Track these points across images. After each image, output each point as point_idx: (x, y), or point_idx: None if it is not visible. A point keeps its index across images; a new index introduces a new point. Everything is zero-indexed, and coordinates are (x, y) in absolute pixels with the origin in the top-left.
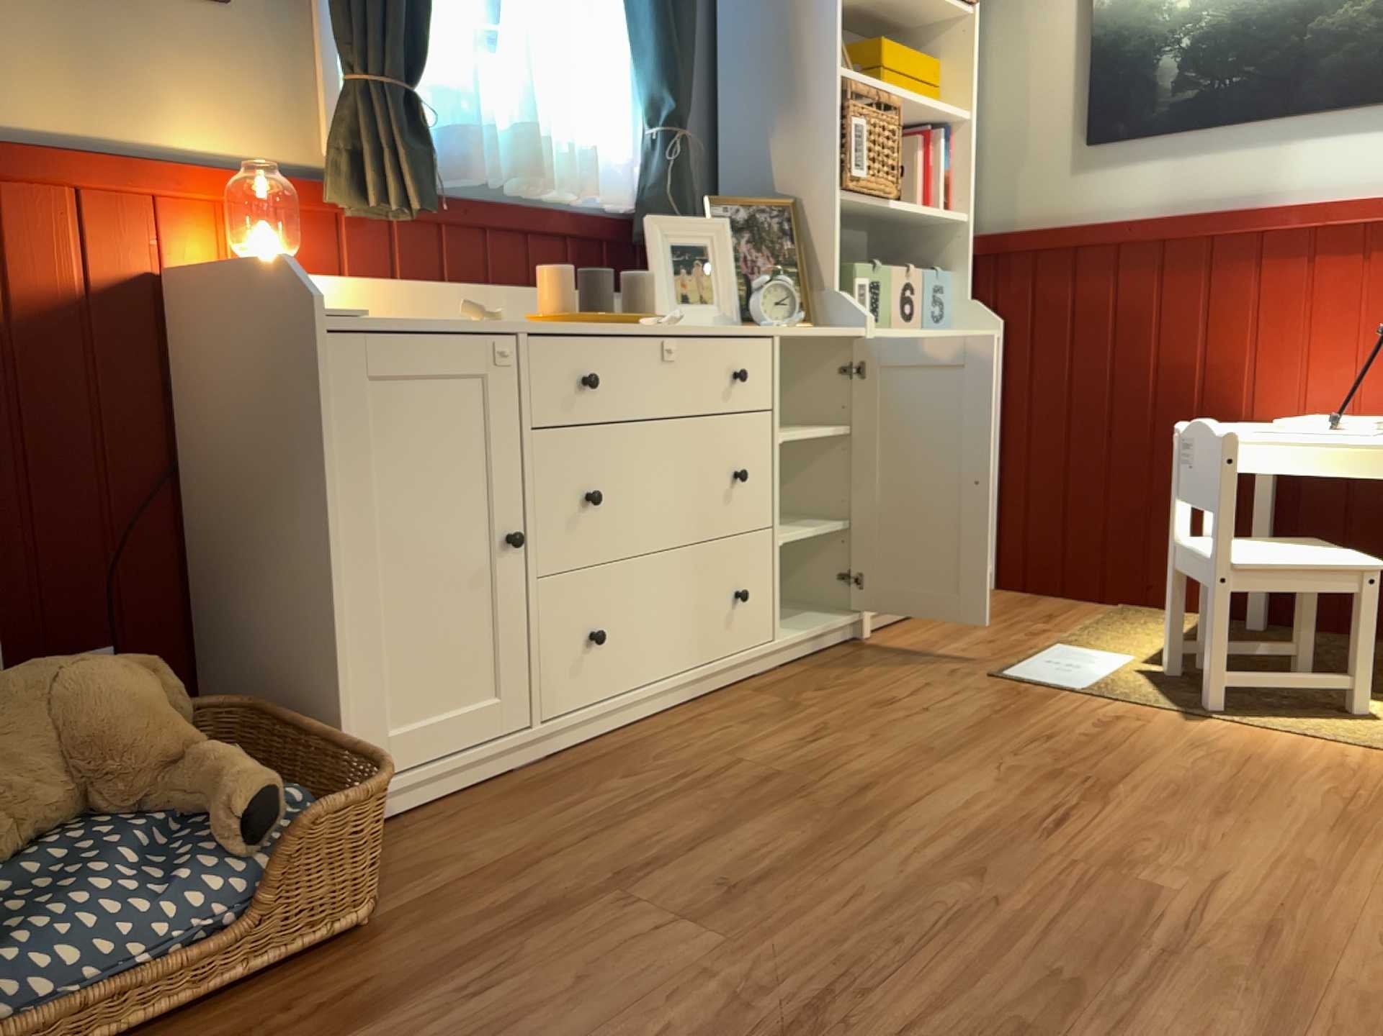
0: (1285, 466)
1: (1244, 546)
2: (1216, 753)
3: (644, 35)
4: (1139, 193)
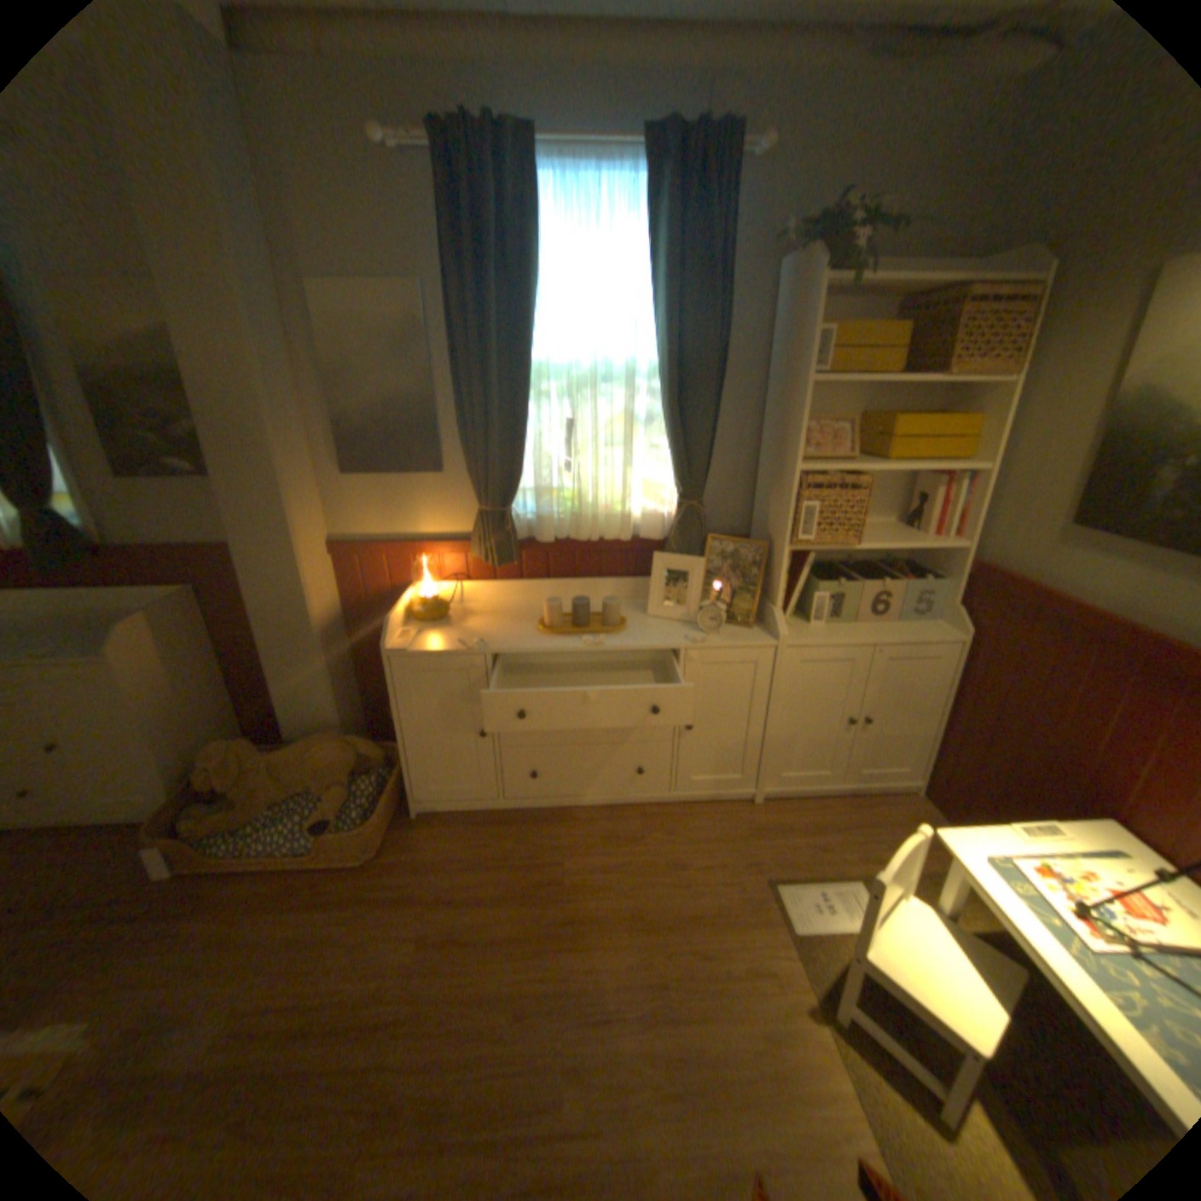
0: (1000, 916)
1: (933, 944)
2: (774, 1057)
3: (669, 448)
4: (1107, 583)
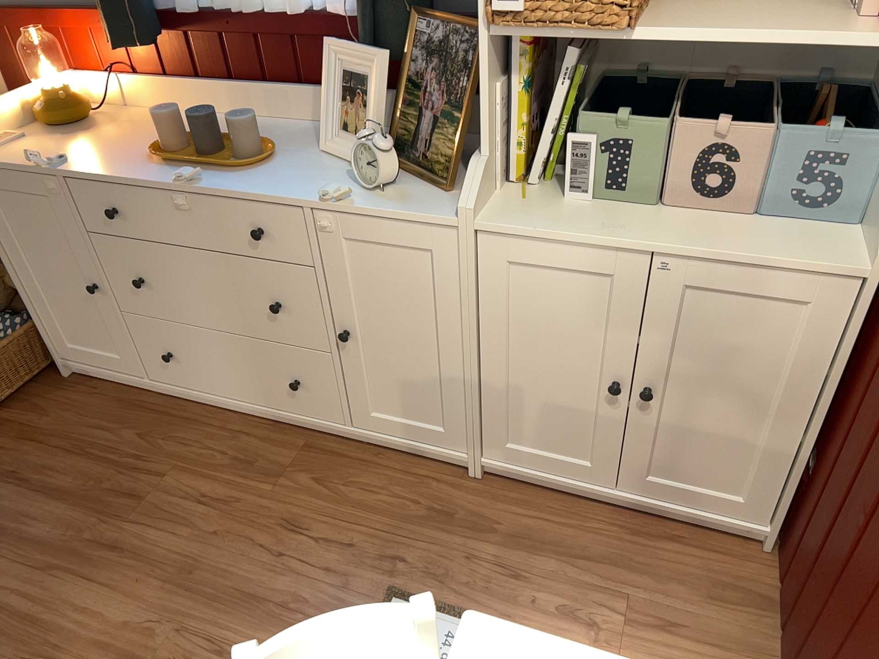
0: None
1: None
2: None
3: None
4: None
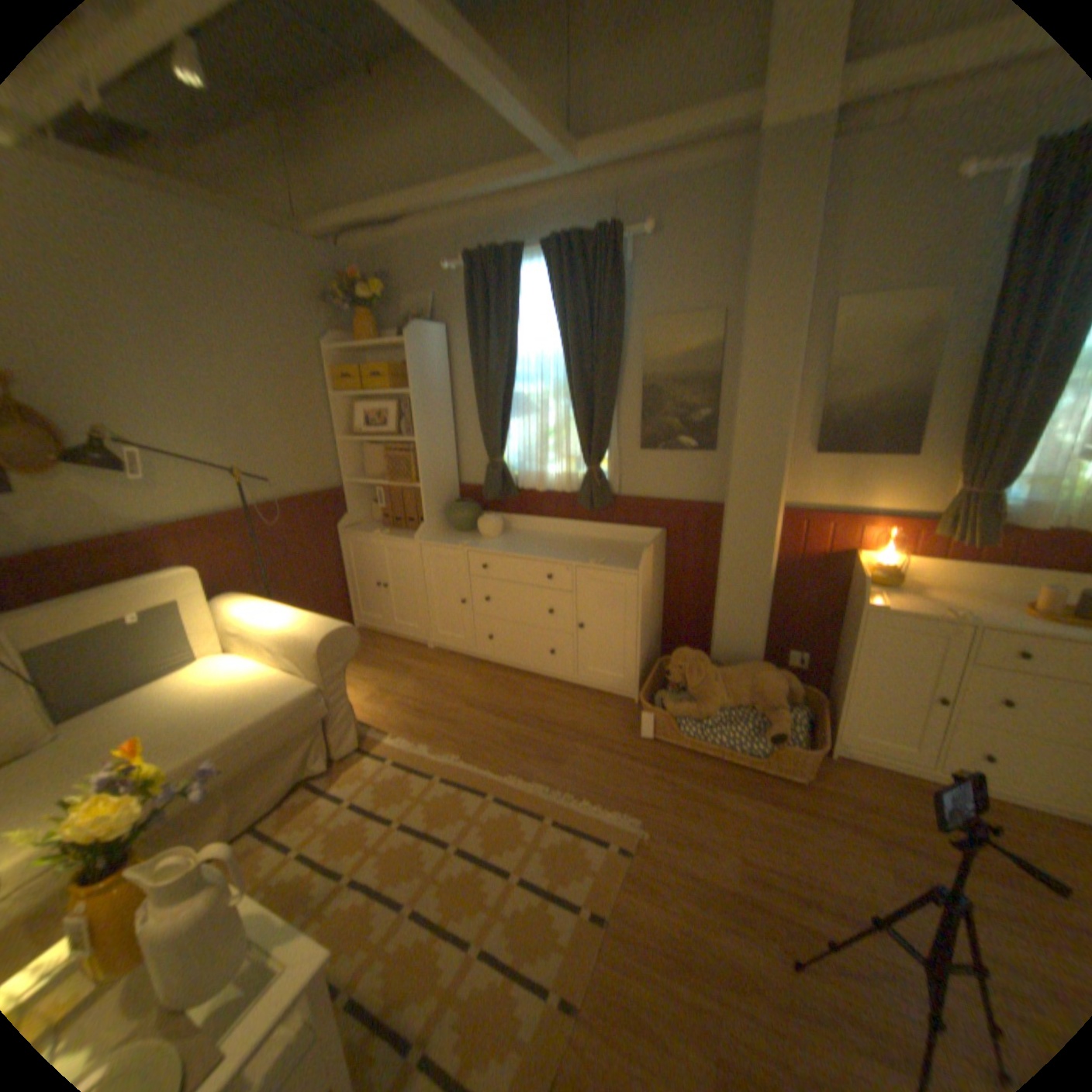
0: None
1: None
2: None
3: None
4: None
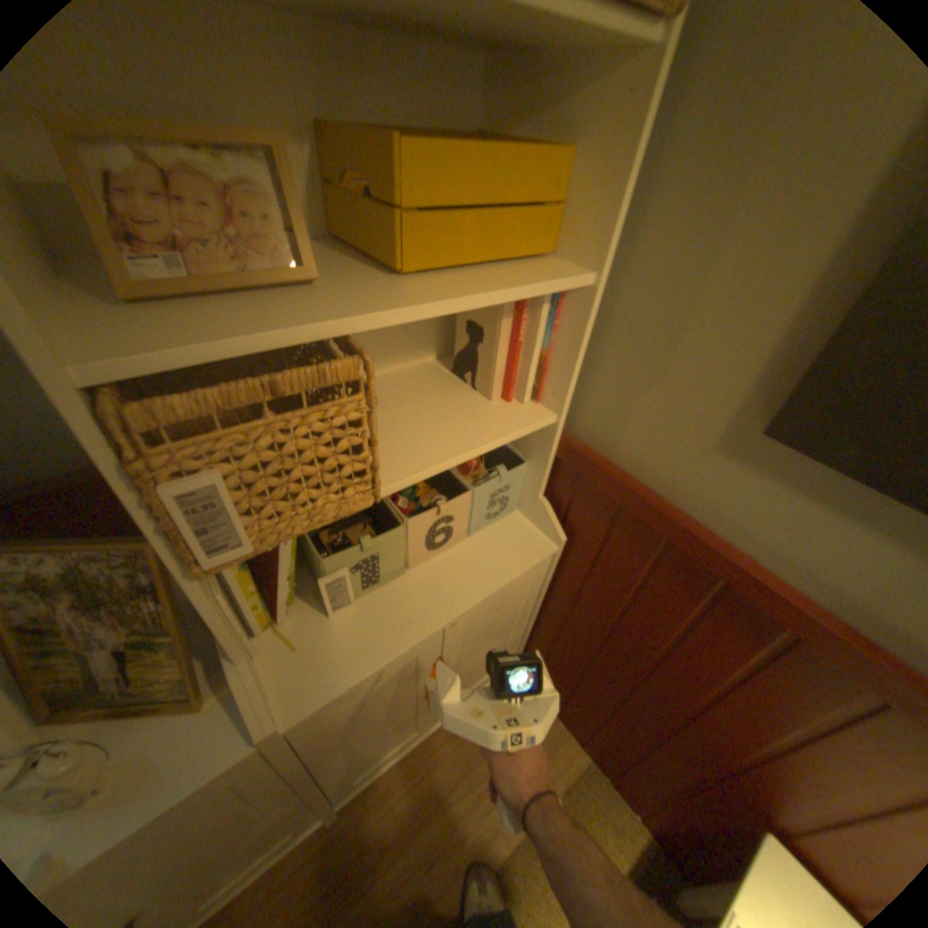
0: None
1: None
2: None
3: None
4: (819, 553)
